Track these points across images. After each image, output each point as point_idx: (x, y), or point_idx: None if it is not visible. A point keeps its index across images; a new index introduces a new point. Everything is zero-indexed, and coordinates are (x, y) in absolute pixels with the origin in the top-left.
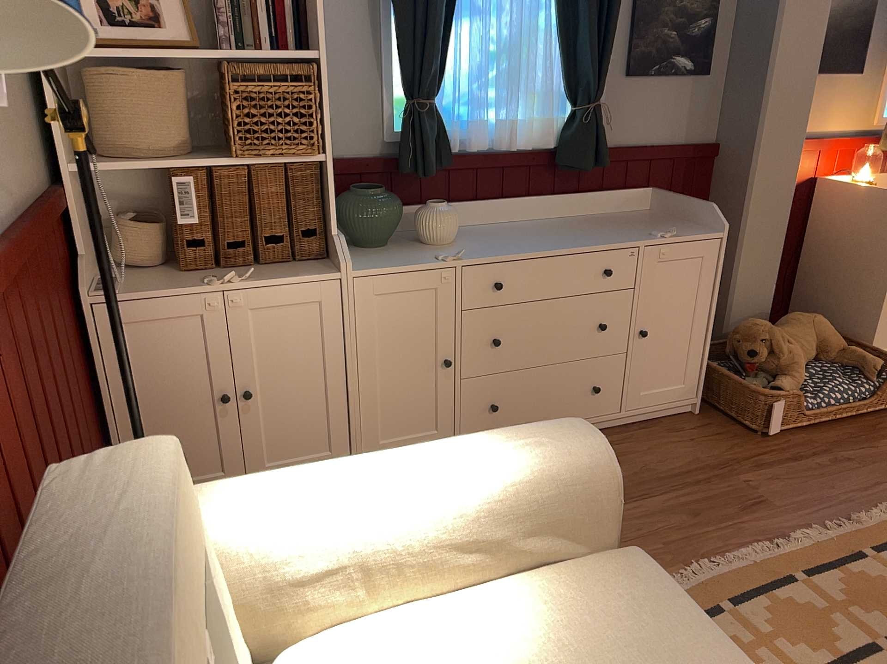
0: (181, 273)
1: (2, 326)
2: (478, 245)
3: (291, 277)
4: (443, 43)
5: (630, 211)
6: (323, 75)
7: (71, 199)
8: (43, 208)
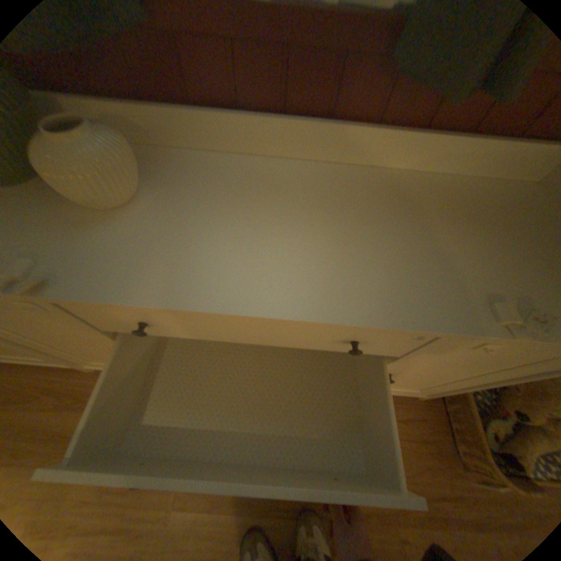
0: None
1: None
2: (152, 227)
3: None
4: None
5: (500, 178)
6: None
7: None
8: None
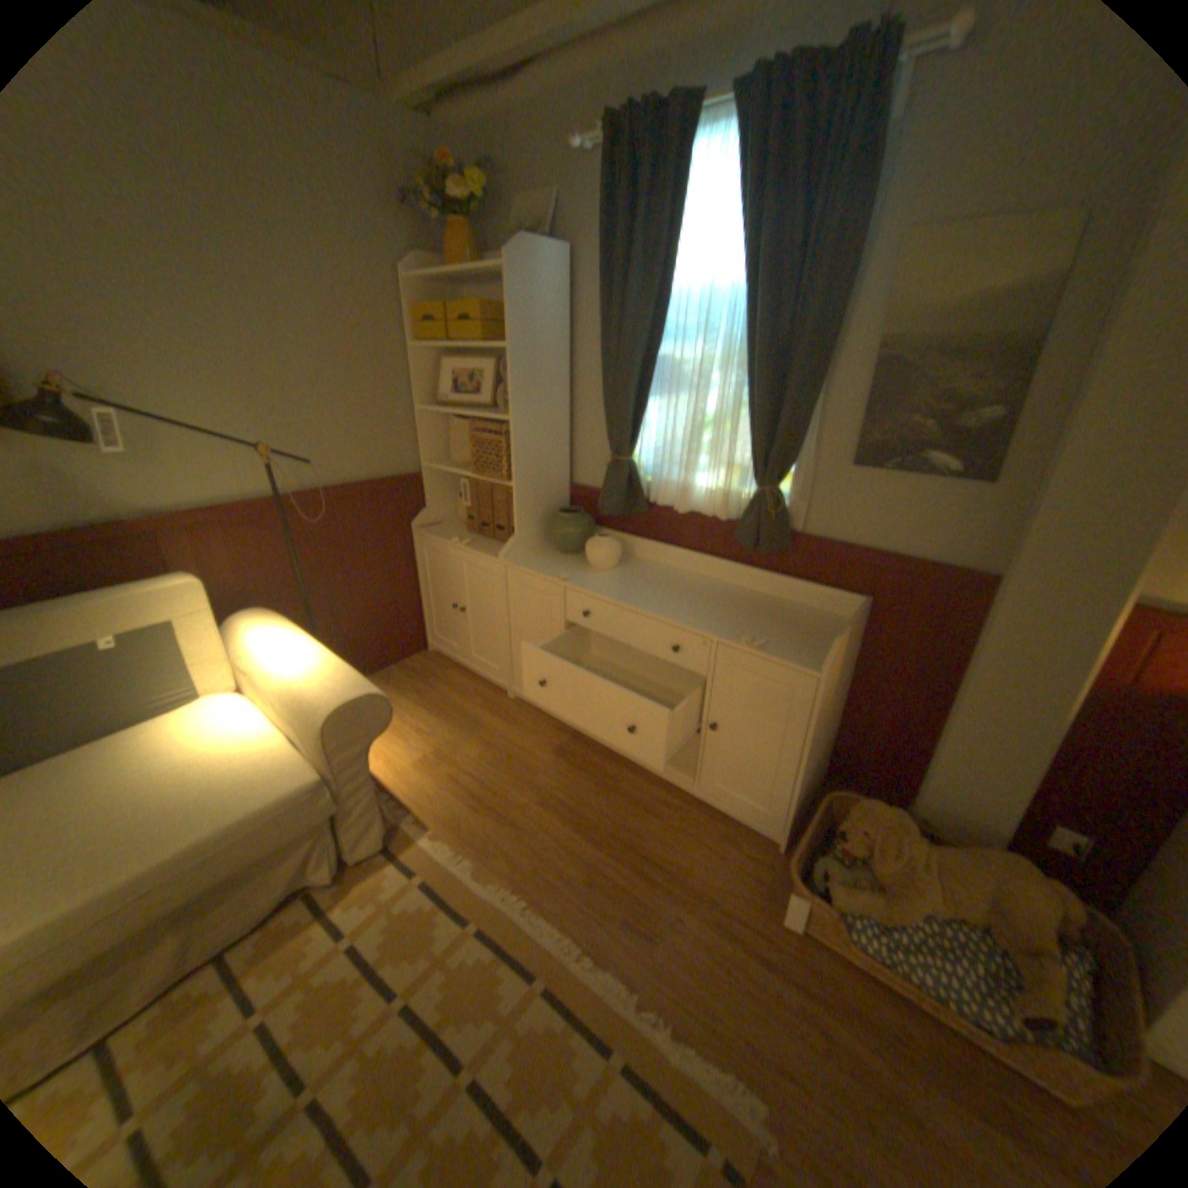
0: (467, 530)
1: (282, 525)
2: (612, 579)
3: (484, 552)
4: (636, 413)
5: (830, 613)
6: (520, 431)
7: (424, 478)
8: (375, 480)
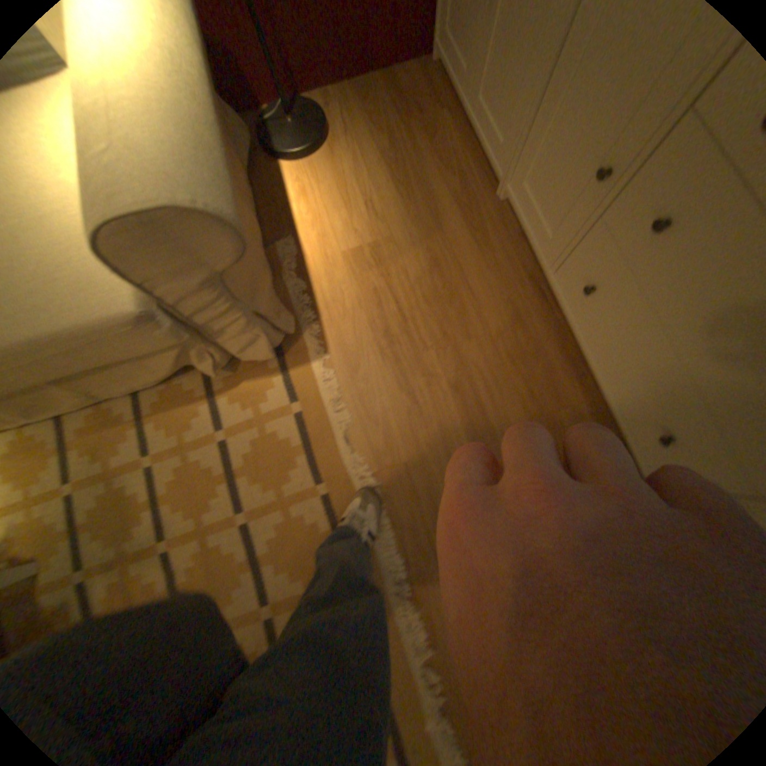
0: None
1: None
2: None
3: None
4: None
5: None
6: None
7: None
8: None
